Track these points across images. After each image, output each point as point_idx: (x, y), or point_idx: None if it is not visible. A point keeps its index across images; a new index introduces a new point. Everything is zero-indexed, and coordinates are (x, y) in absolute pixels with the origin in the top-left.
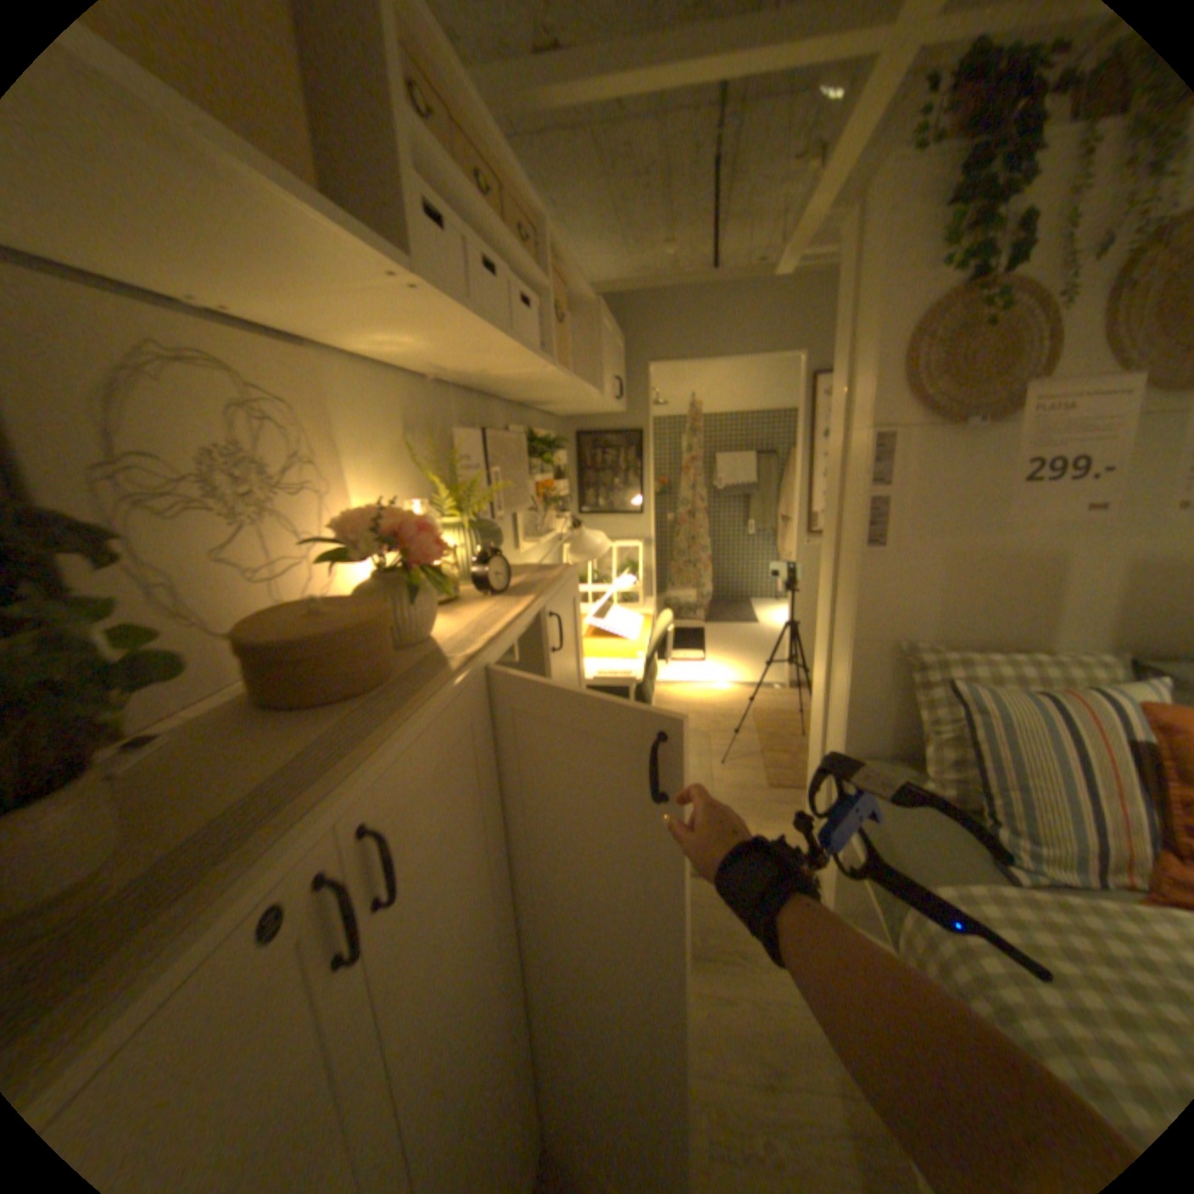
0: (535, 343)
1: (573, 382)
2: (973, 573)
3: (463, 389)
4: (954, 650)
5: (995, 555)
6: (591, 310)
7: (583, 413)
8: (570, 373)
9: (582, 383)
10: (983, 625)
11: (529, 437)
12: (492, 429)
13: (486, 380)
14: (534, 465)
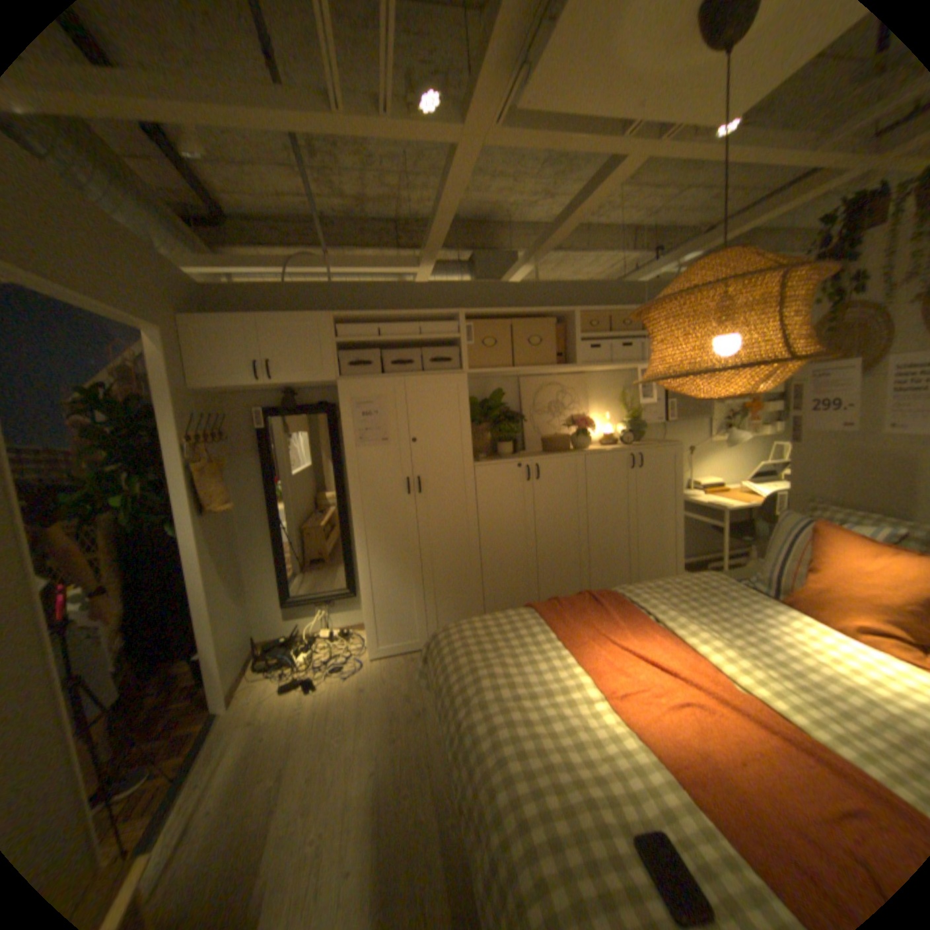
0: None
1: None
2: (852, 463)
3: None
4: (833, 506)
5: (865, 454)
6: None
7: None
8: None
9: None
10: (862, 496)
11: None
12: None
13: None
14: None
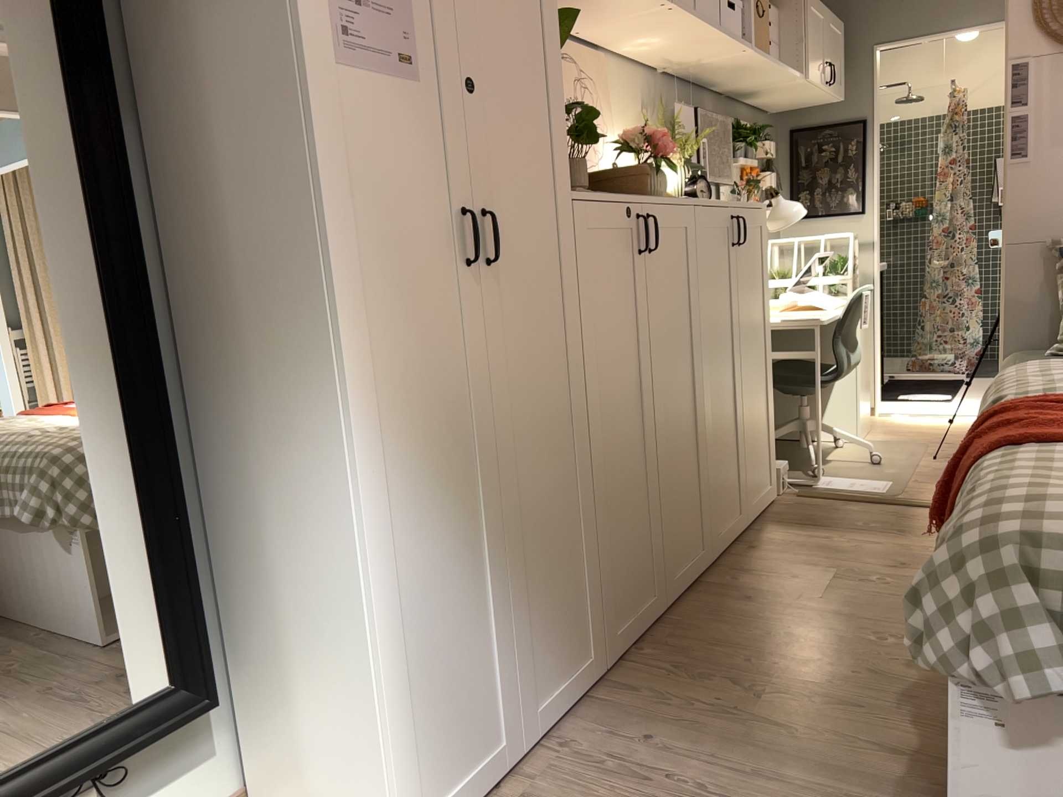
0: (734, 35)
1: (770, 65)
2: None
3: (679, 81)
4: None
5: None
6: (795, 5)
7: (797, 111)
8: (765, 56)
9: (779, 66)
10: None
11: (734, 128)
12: (701, 116)
13: (698, 71)
14: (738, 154)
